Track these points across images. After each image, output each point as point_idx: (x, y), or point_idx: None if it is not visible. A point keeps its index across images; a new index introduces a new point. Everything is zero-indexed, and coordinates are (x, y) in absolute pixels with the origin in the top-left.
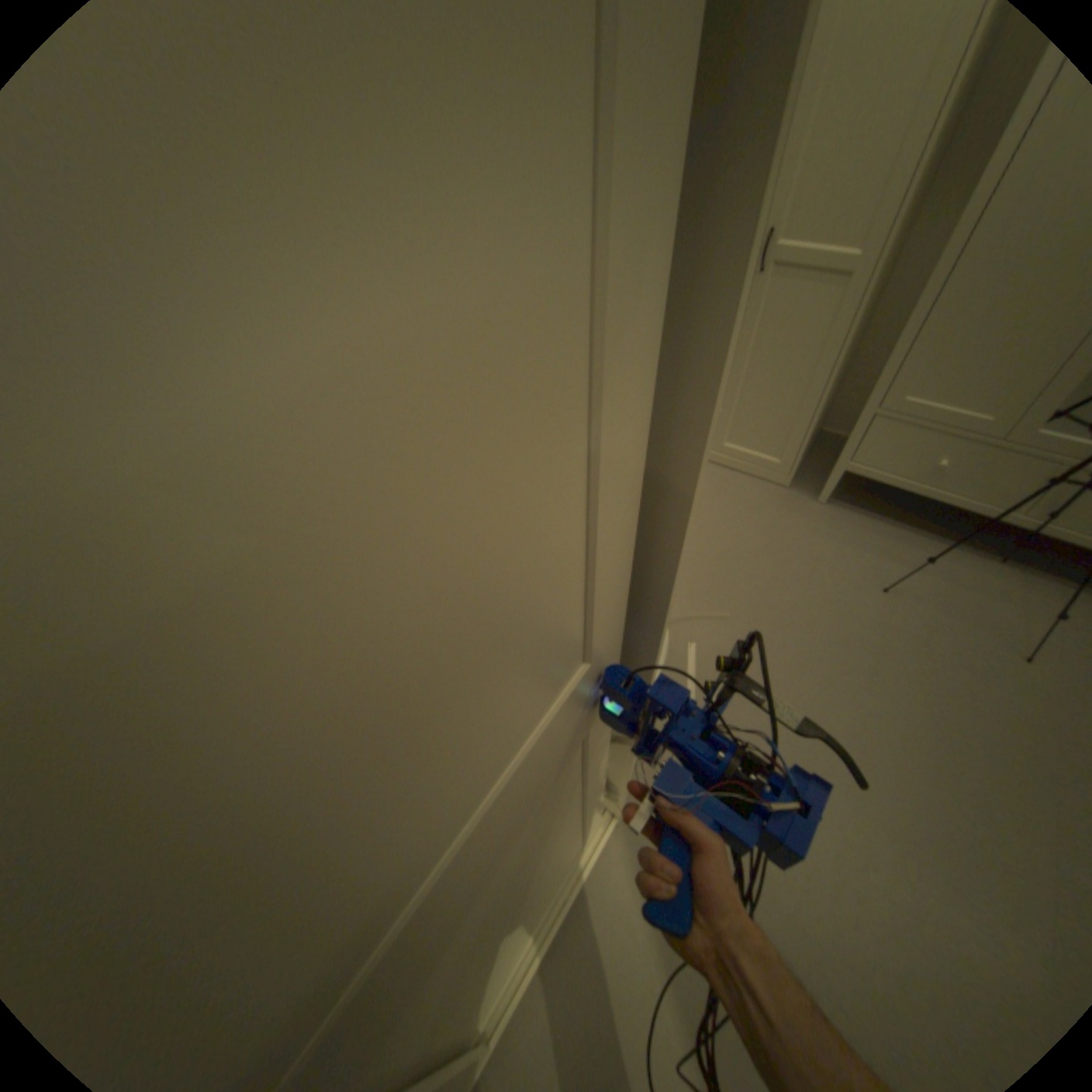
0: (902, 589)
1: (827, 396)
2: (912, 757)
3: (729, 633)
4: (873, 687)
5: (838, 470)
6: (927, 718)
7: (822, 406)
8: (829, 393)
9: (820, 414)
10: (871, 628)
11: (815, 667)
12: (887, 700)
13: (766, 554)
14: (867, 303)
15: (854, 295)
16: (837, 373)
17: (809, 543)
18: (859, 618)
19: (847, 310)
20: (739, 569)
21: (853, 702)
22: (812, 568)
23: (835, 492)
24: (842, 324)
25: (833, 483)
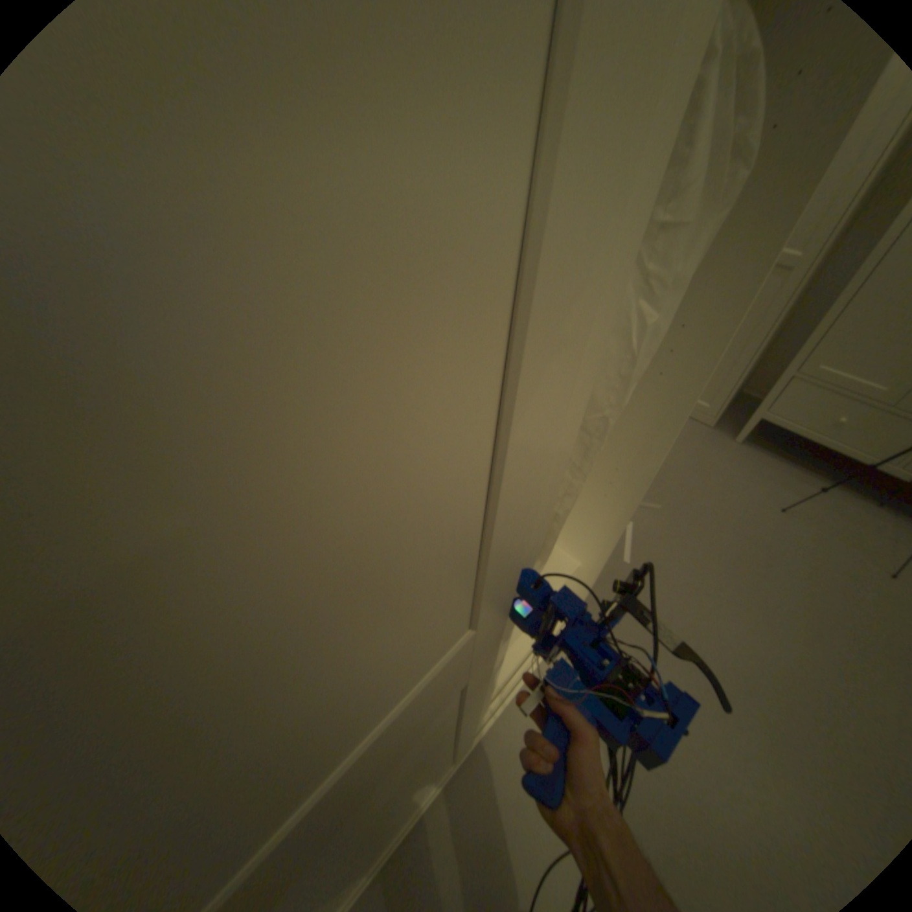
0: (797, 512)
1: (756, 359)
2: (795, 627)
3: (659, 520)
4: (768, 575)
5: (753, 421)
6: (809, 602)
7: (751, 367)
8: (758, 358)
9: (748, 373)
10: (771, 534)
11: (724, 553)
12: (779, 585)
13: (692, 471)
14: (799, 293)
15: (791, 285)
16: (767, 343)
17: (726, 468)
18: (761, 526)
19: (784, 295)
20: (670, 478)
21: (752, 582)
22: (727, 486)
23: (749, 437)
24: (778, 305)
25: (748, 430)
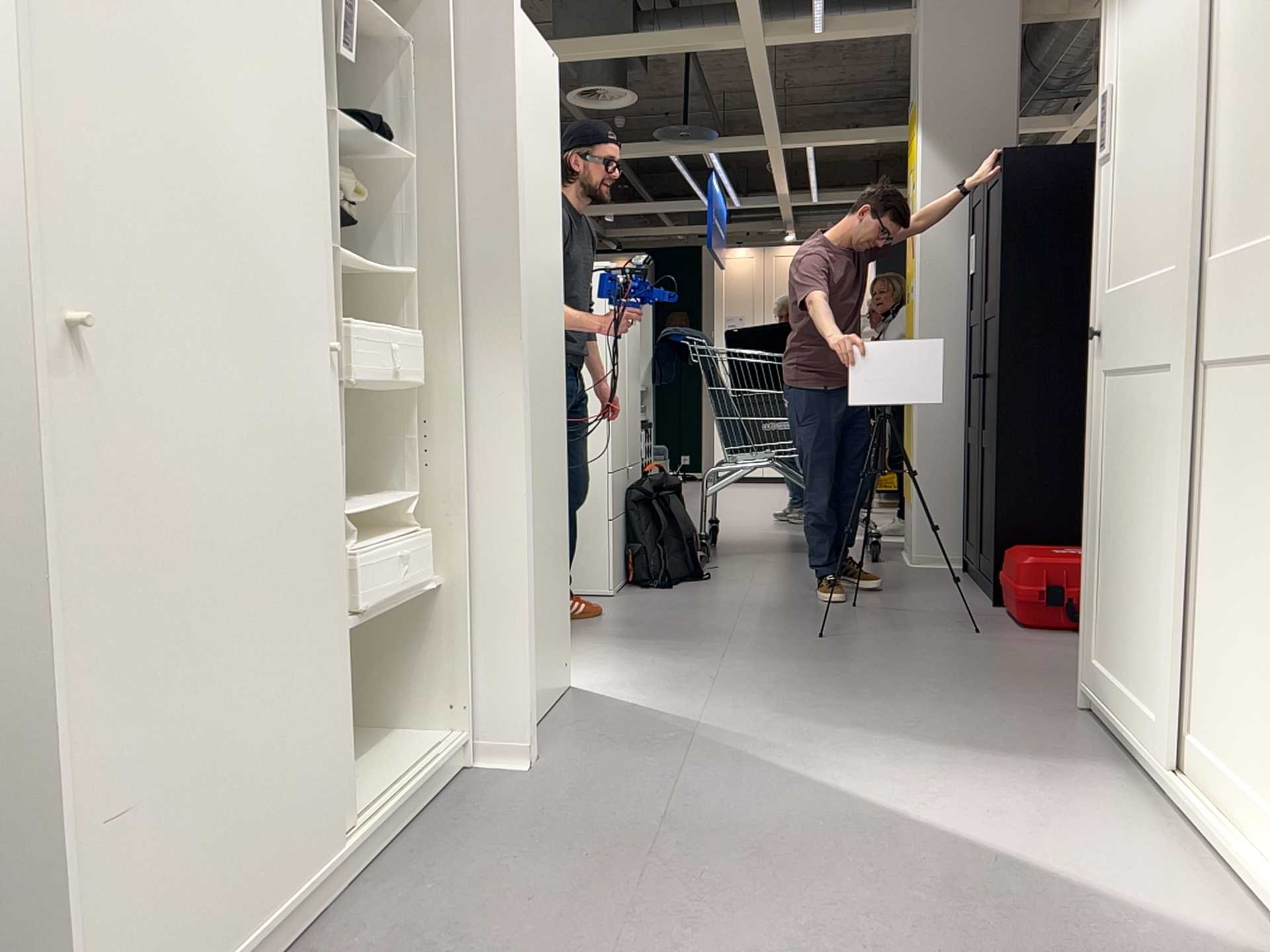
0: None
1: None
2: None
3: None
4: None
5: None
6: None
7: None
8: None
9: None
10: None
11: None
12: None
13: None
14: None
15: None
16: None
17: None
18: None
19: None
20: None
21: None
22: None
23: None
24: None
25: None
